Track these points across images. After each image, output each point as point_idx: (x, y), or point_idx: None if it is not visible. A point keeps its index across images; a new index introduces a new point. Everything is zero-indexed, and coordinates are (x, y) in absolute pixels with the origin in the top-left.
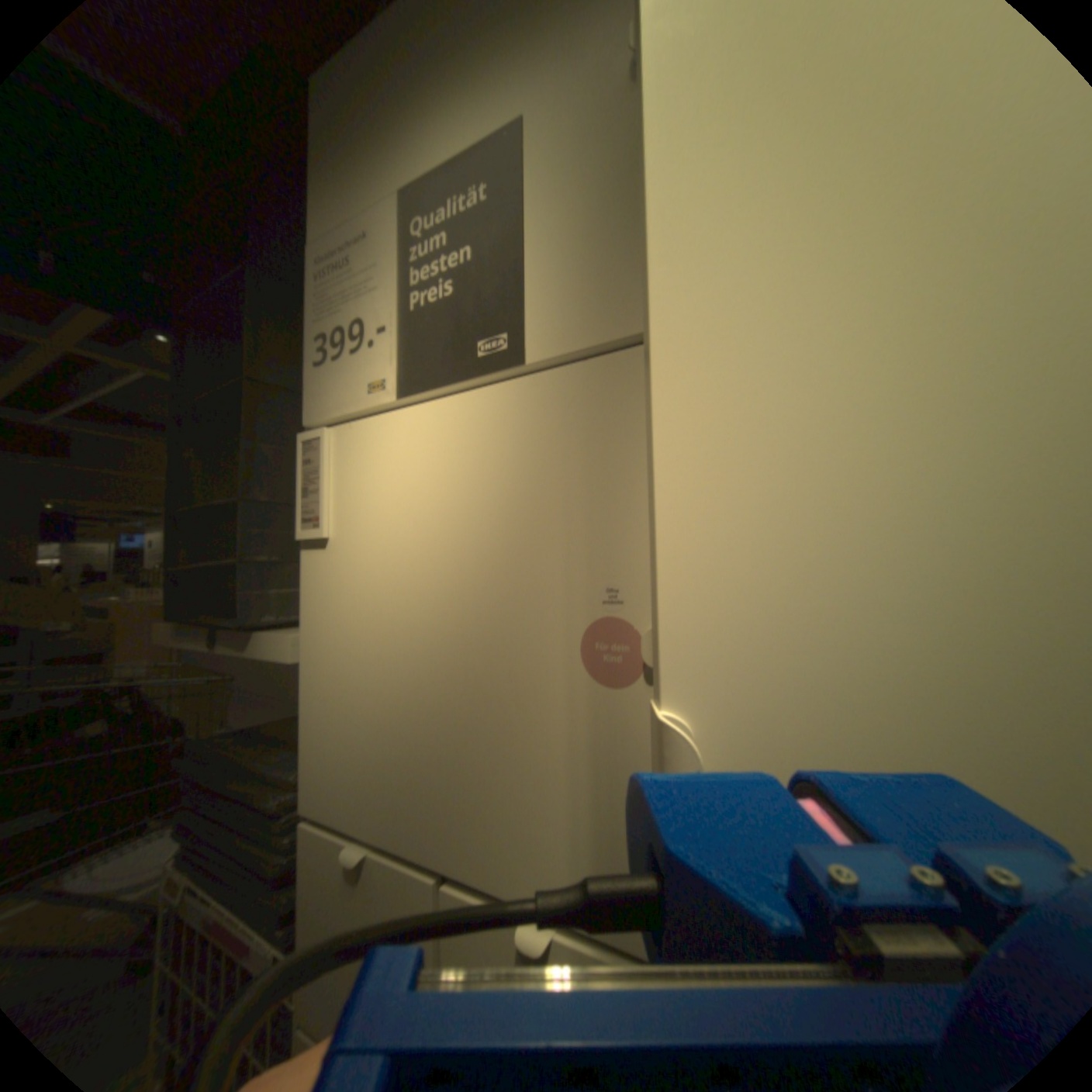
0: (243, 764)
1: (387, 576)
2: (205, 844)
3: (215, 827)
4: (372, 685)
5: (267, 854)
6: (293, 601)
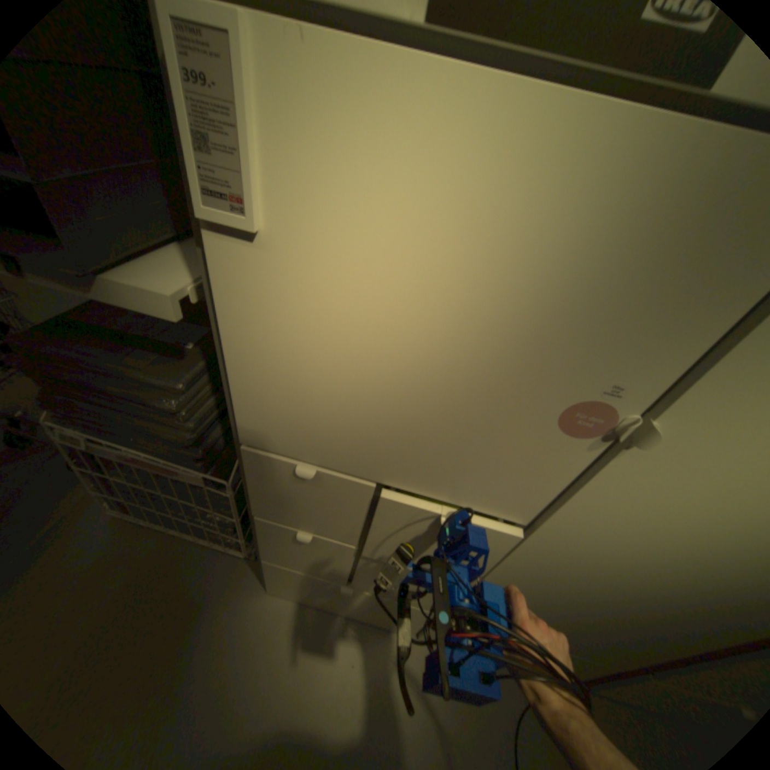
0: (102, 365)
1: (353, 298)
2: (83, 412)
3: (92, 405)
4: (323, 382)
5: (168, 429)
6: (123, 227)
